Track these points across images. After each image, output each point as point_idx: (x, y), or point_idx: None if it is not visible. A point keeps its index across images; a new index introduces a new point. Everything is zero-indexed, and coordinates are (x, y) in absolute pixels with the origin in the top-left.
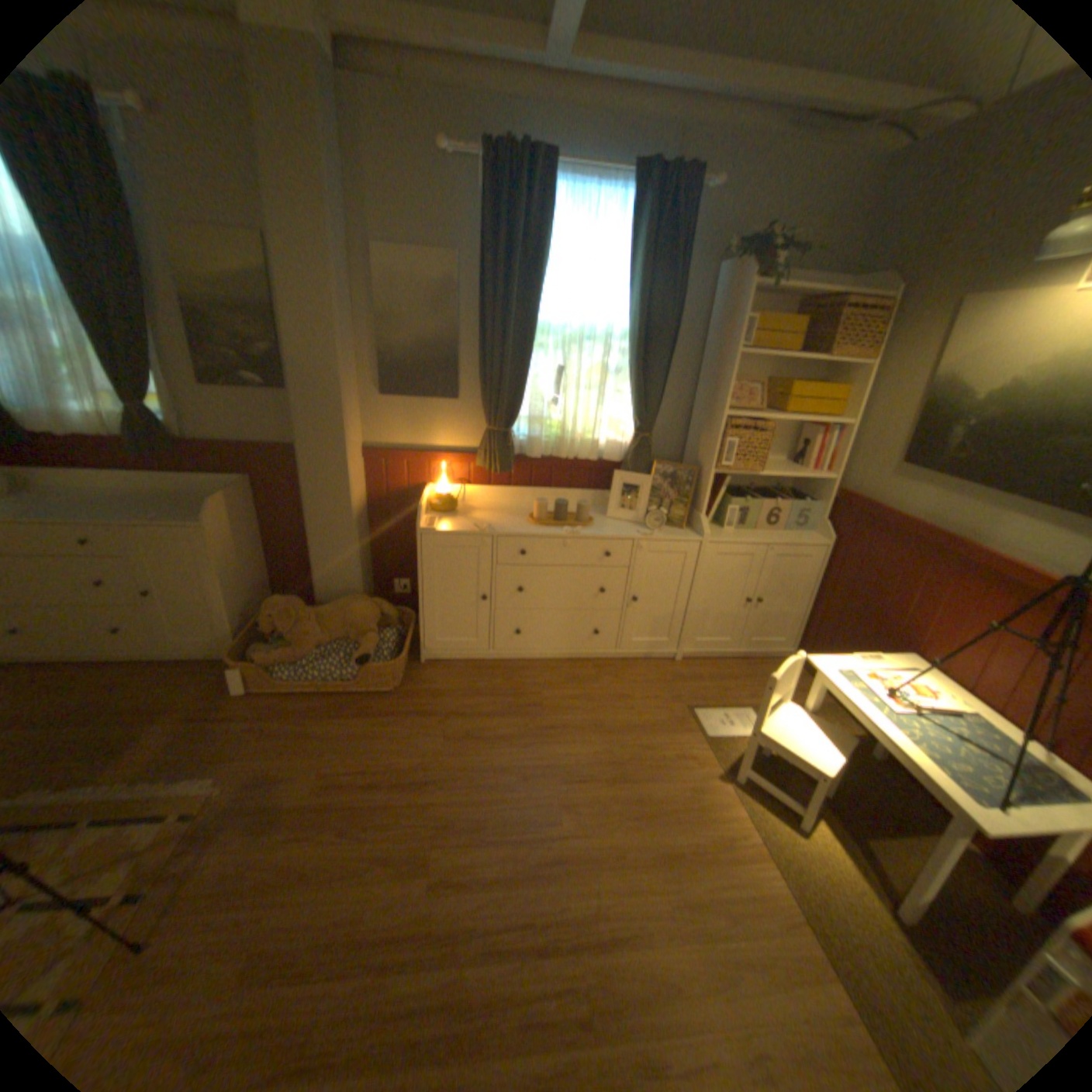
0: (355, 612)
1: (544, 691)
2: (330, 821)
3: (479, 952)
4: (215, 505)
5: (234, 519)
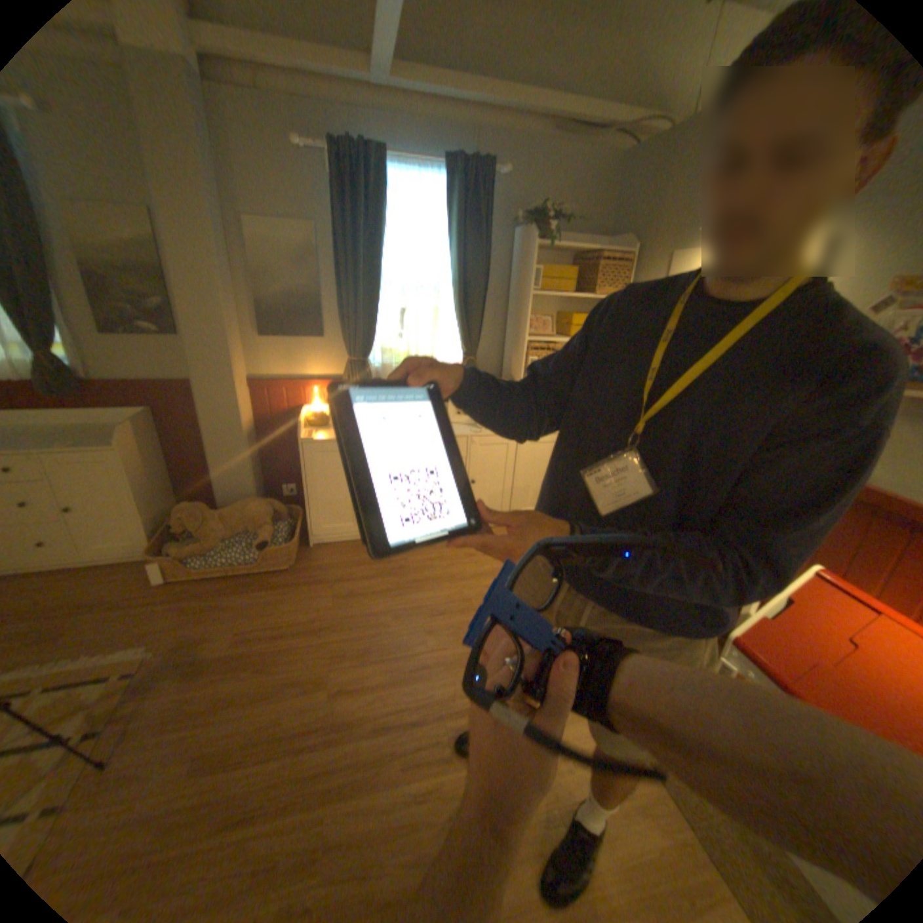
0: (252, 510)
1: (409, 557)
2: (247, 663)
3: (370, 729)
4: (123, 432)
5: (141, 442)
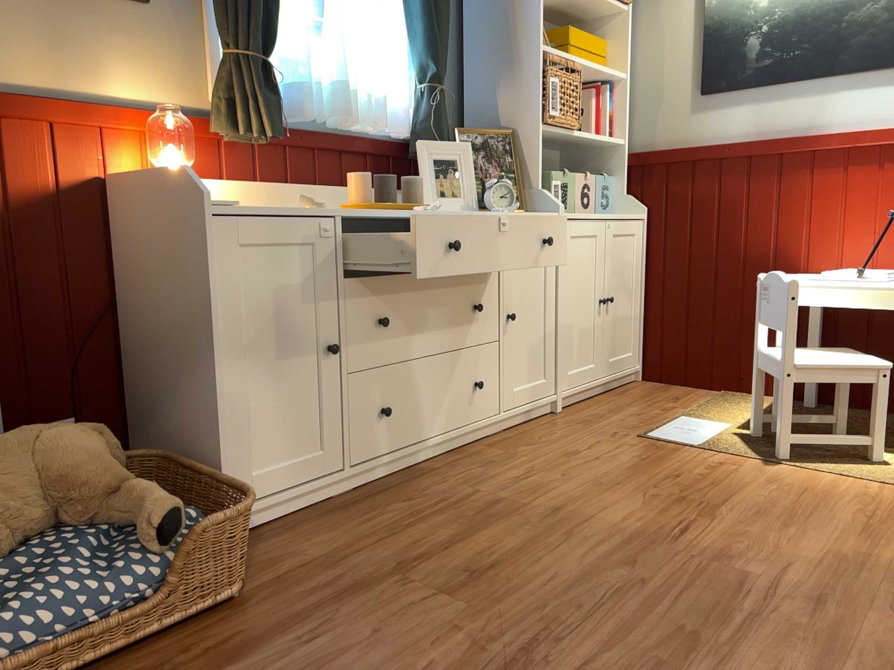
0: (64, 449)
1: (478, 487)
2: None
3: None
4: None
5: None
